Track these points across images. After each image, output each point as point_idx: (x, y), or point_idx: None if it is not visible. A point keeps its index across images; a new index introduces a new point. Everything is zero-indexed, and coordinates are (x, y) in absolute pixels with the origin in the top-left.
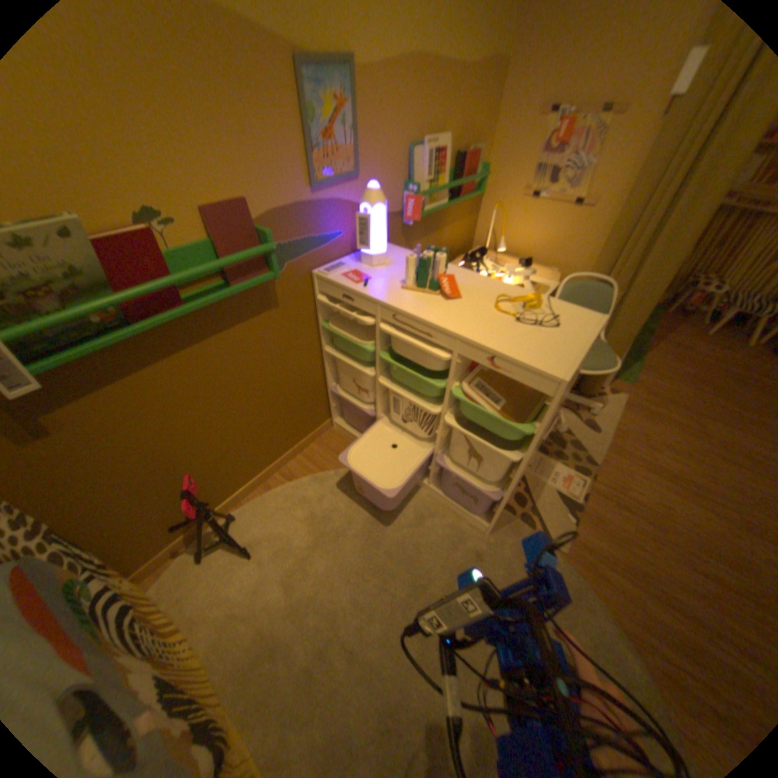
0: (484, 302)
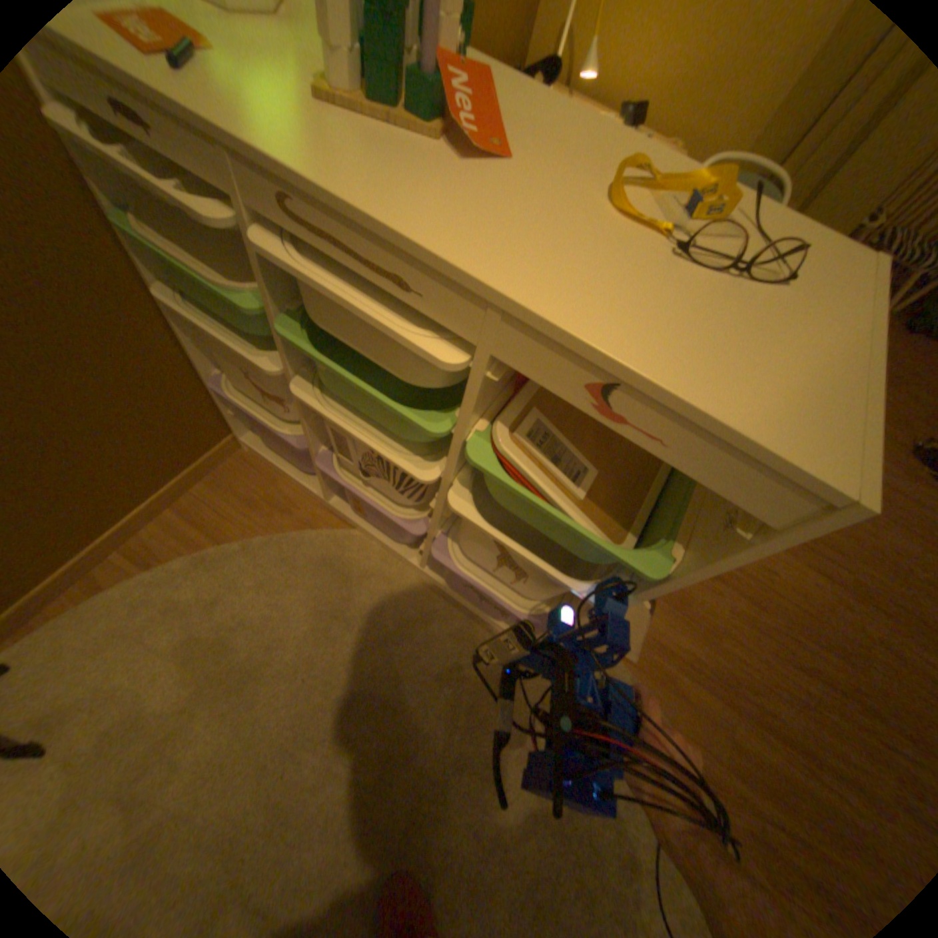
0: (581, 175)
